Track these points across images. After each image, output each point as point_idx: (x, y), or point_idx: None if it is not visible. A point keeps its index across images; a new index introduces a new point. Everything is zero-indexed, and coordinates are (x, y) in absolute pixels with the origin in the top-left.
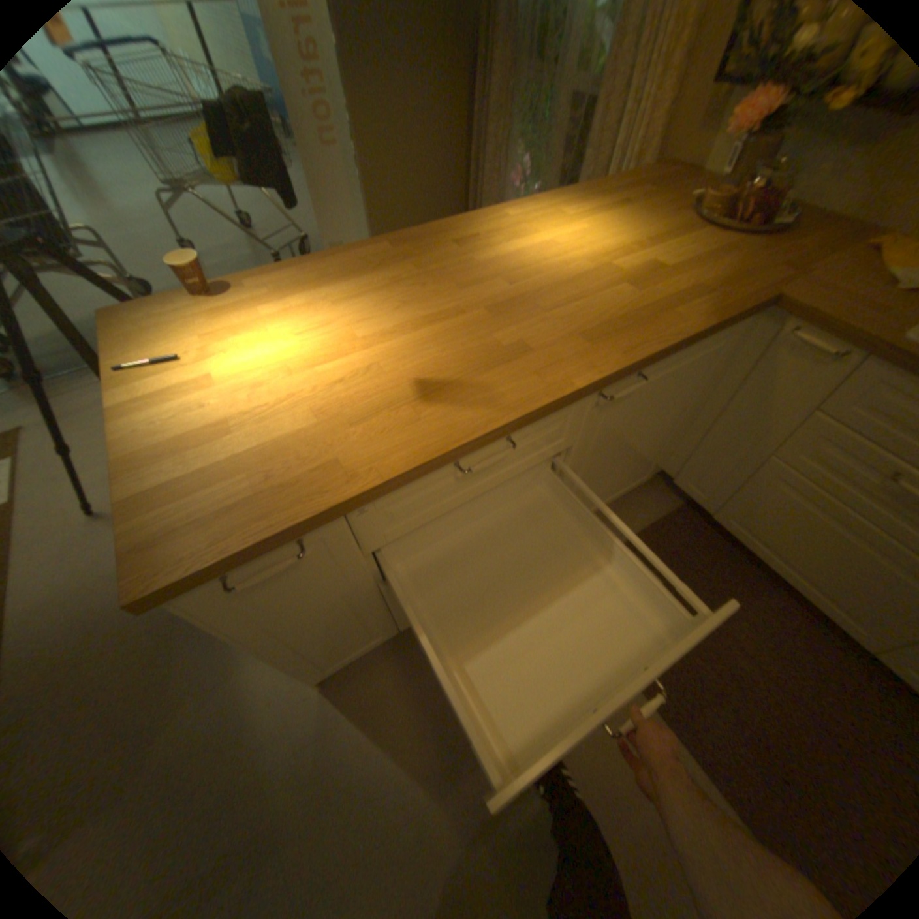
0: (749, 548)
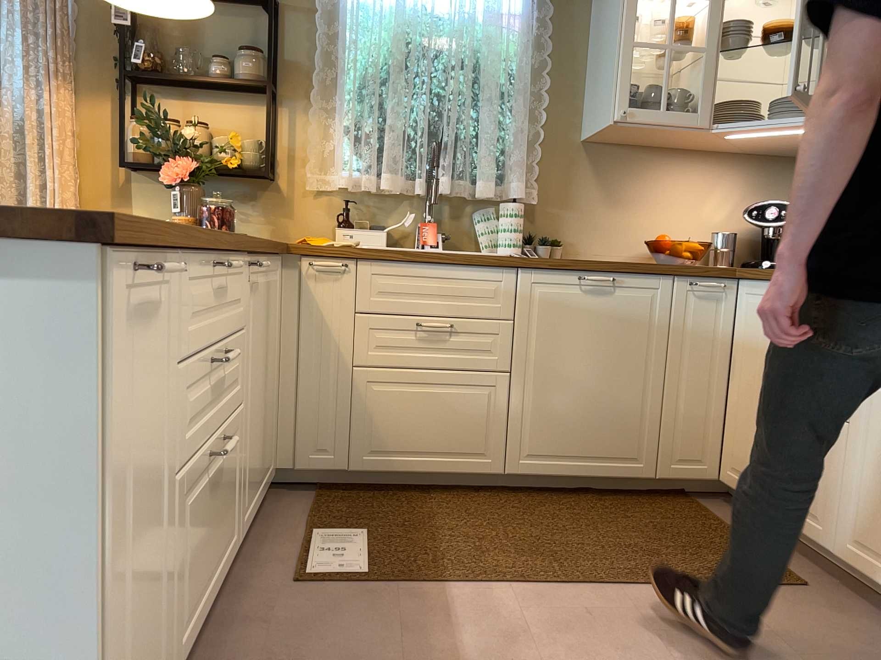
0: (389, 472)
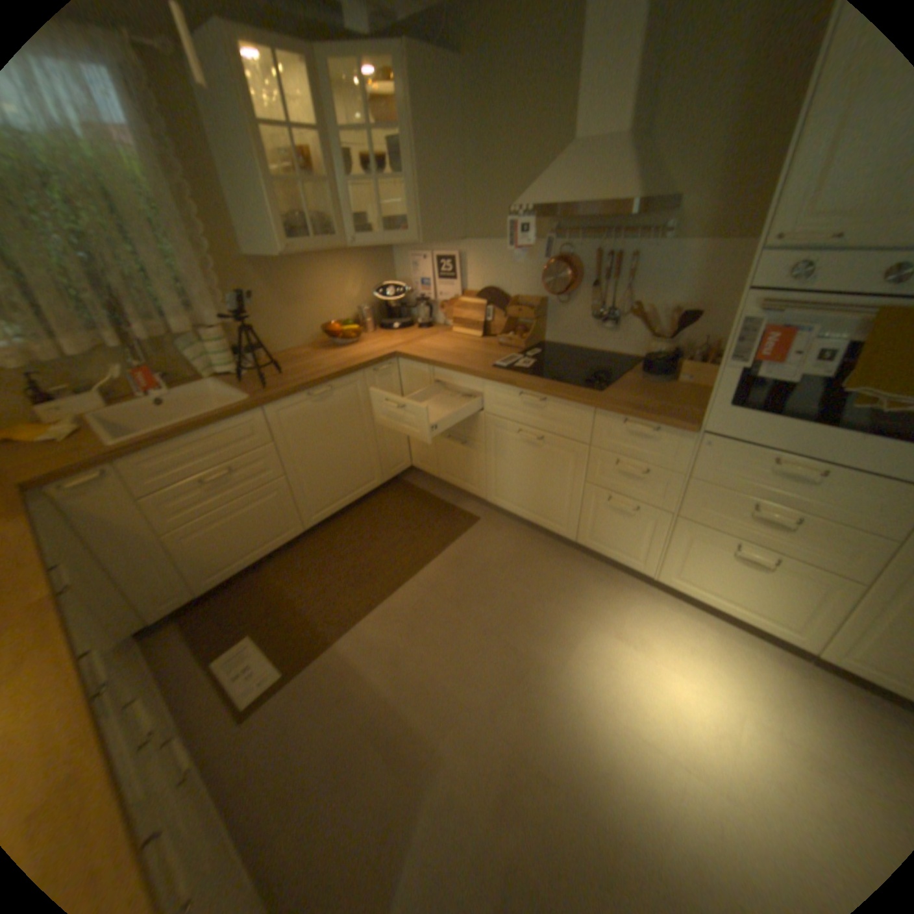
0: (226, 581)
